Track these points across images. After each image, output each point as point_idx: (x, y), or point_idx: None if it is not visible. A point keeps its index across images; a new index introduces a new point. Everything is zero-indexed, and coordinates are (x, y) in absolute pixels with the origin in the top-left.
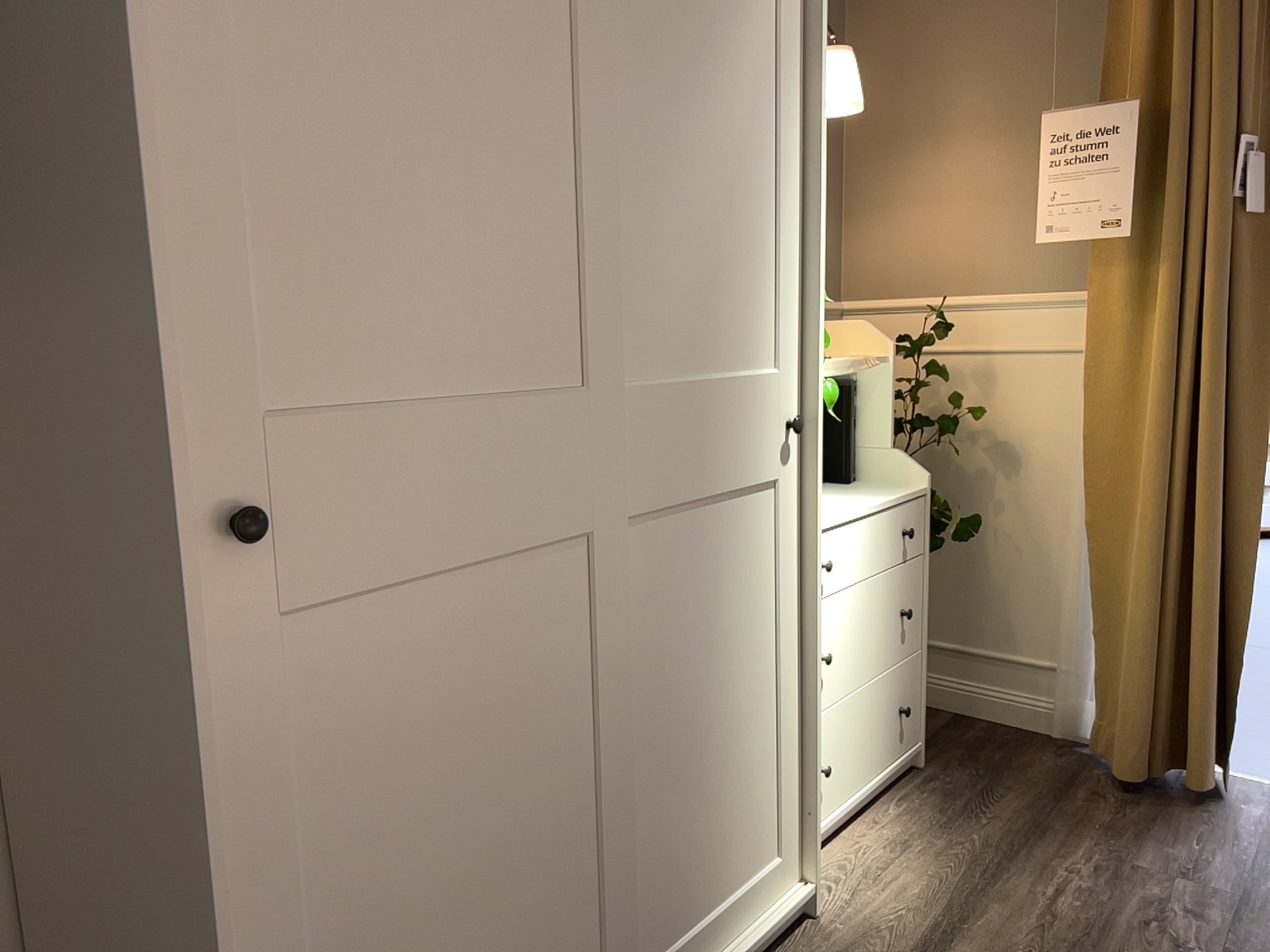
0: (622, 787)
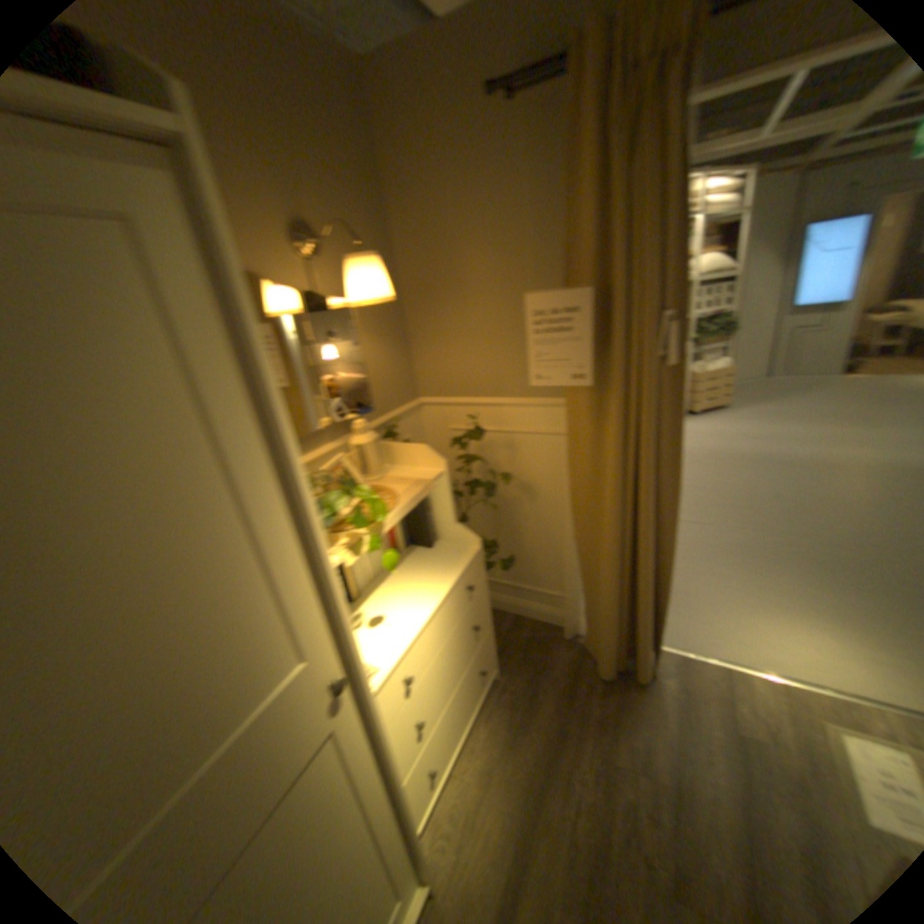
0: None
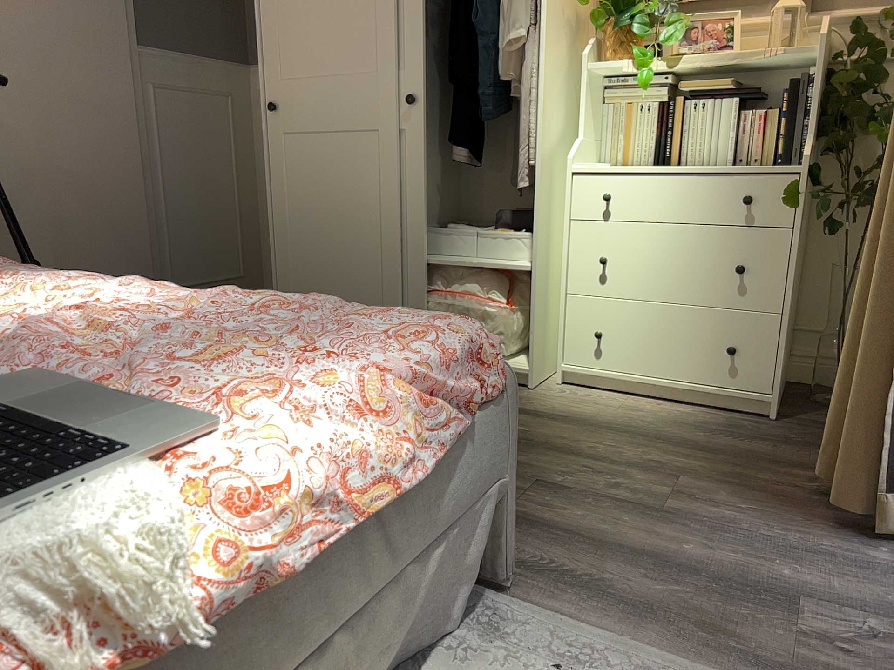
0: (389, 241)
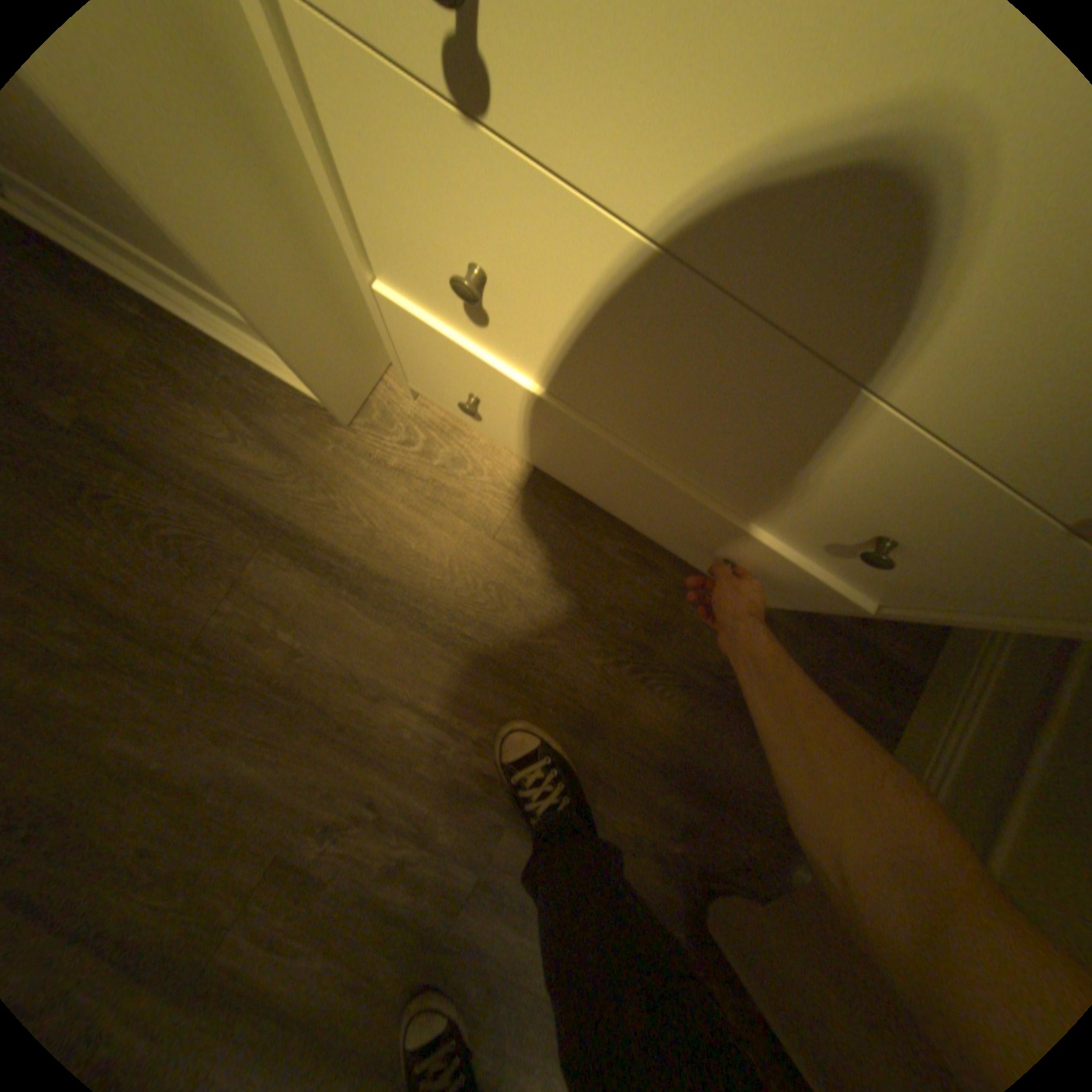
0: None
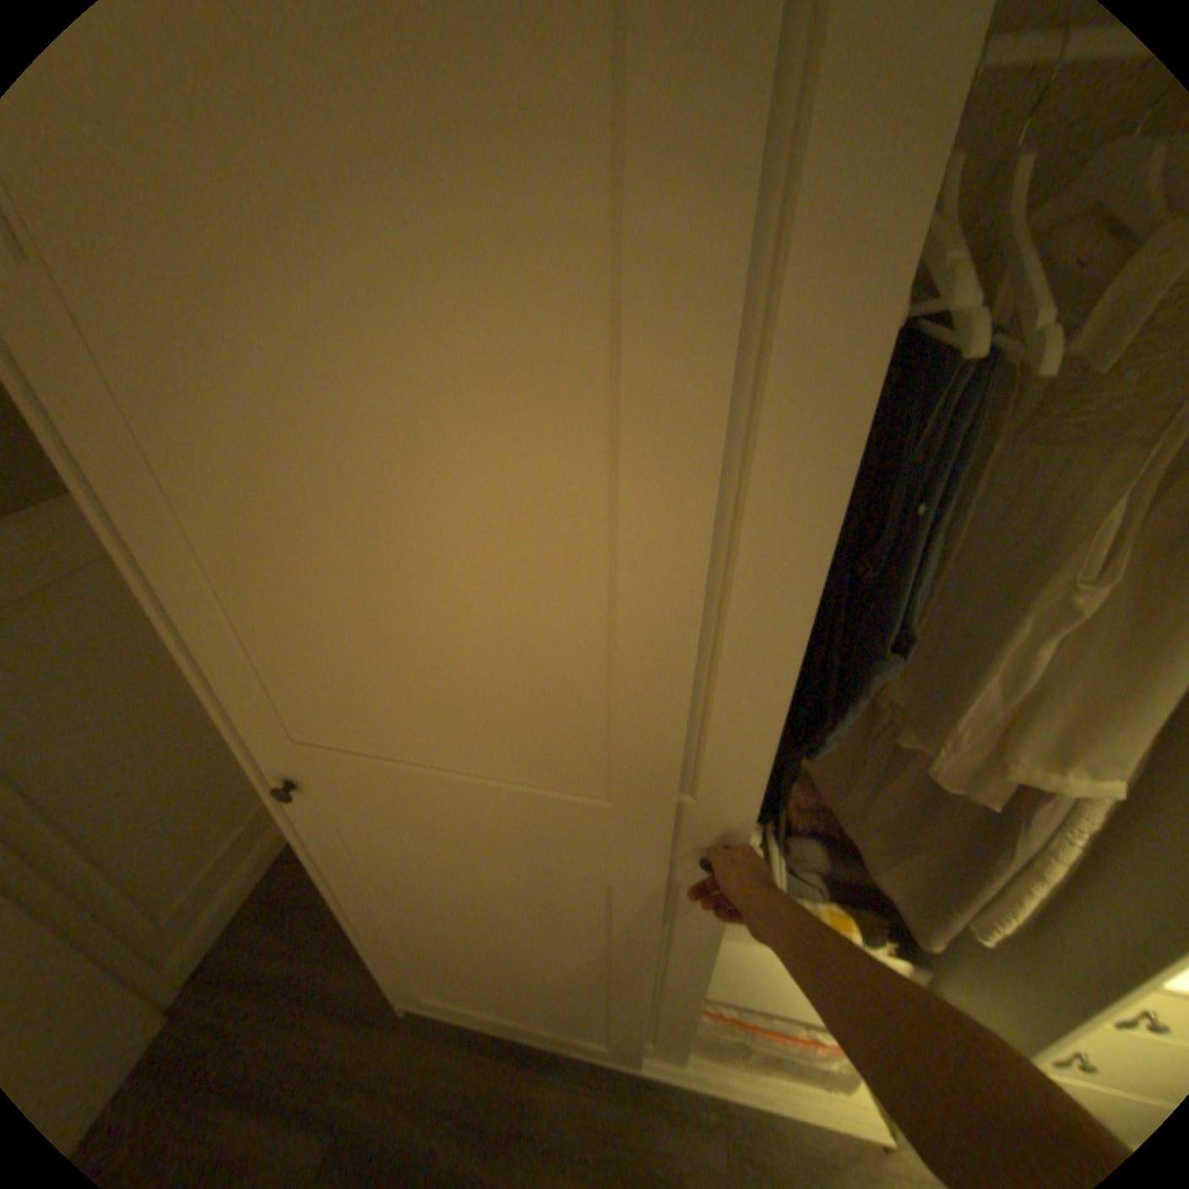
0: (628, 1001)
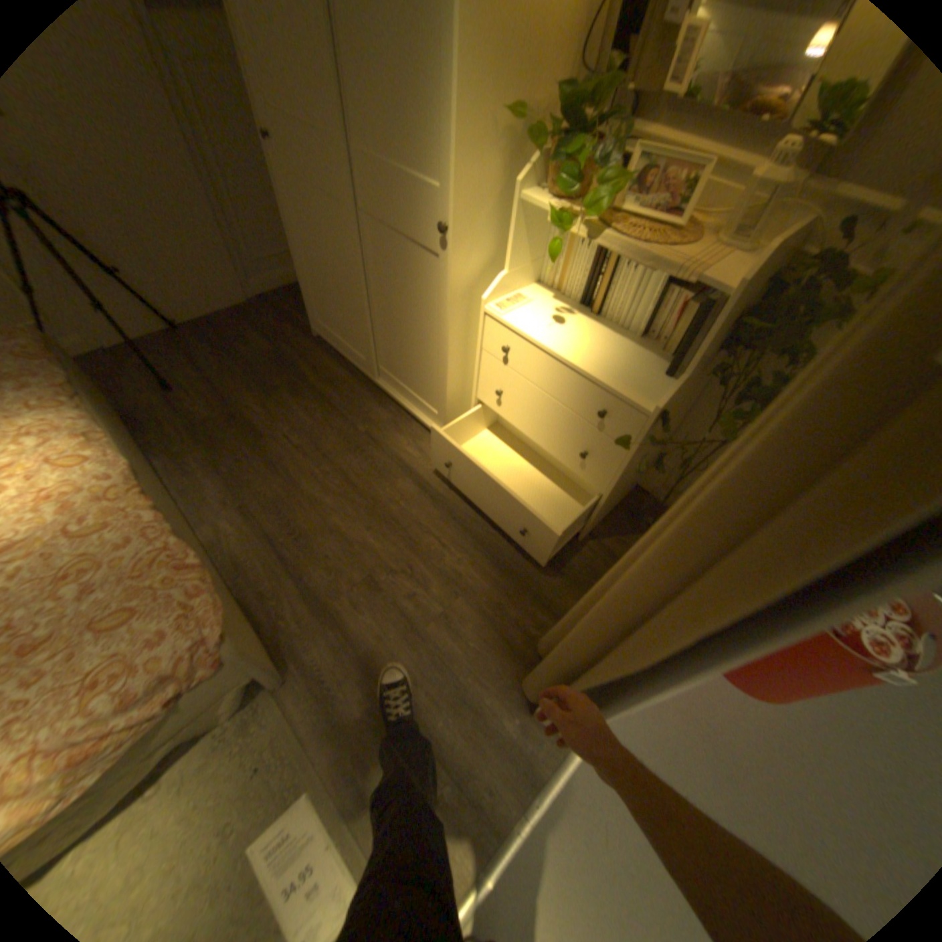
0: (361, 304)
